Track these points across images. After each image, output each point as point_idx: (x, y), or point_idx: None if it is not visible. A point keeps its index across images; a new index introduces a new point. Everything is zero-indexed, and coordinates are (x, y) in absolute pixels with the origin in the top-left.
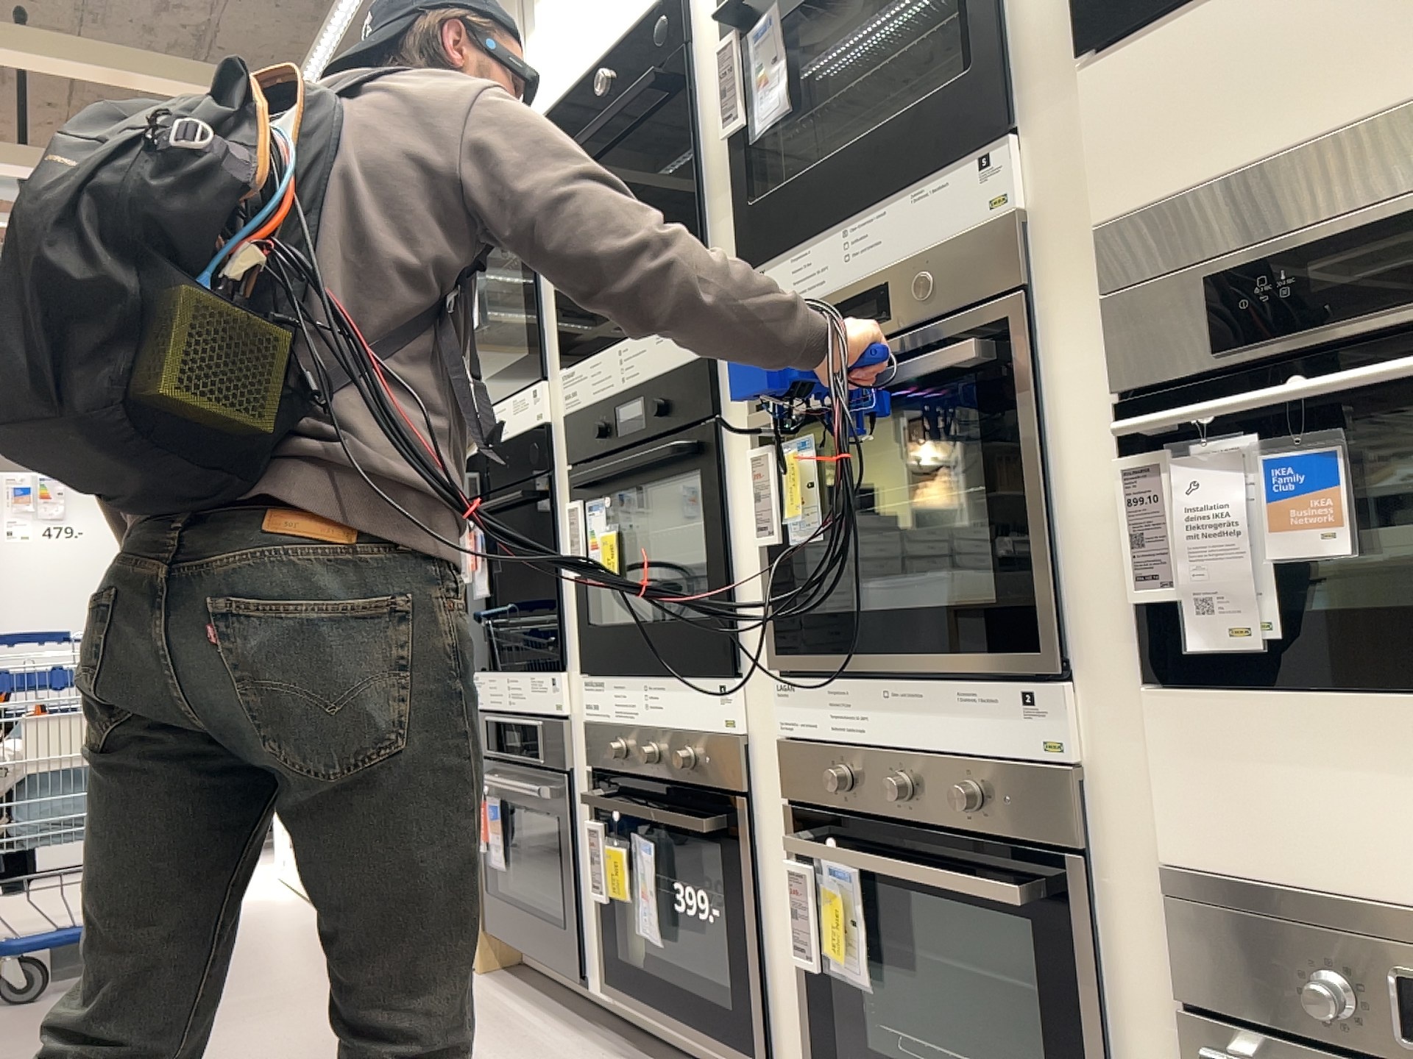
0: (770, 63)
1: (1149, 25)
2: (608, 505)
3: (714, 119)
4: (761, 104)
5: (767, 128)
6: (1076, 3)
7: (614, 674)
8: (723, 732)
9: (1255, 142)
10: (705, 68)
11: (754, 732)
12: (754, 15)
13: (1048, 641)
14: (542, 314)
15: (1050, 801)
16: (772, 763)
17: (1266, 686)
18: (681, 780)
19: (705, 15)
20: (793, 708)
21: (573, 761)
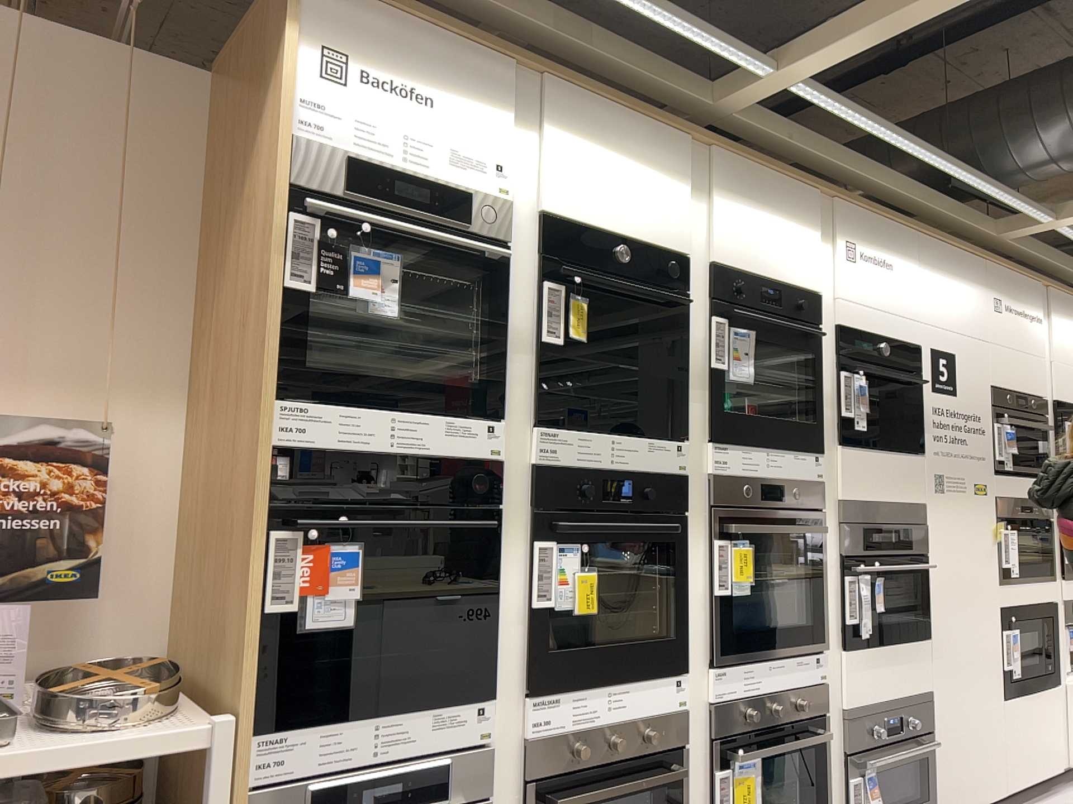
0: (745, 353)
1: (851, 445)
2: (581, 550)
3: (698, 346)
4: (735, 366)
5: (733, 378)
6: (841, 426)
7: (575, 687)
8: (676, 708)
9: (871, 495)
10: (699, 316)
11: (688, 703)
12: (735, 320)
13: (823, 636)
14: (507, 363)
15: (819, 696)
16: (697, 719)
17: (865, 645)
18: (636, 752)
19: (698, 285)
20: (723, 682)
21: (493, 782)
